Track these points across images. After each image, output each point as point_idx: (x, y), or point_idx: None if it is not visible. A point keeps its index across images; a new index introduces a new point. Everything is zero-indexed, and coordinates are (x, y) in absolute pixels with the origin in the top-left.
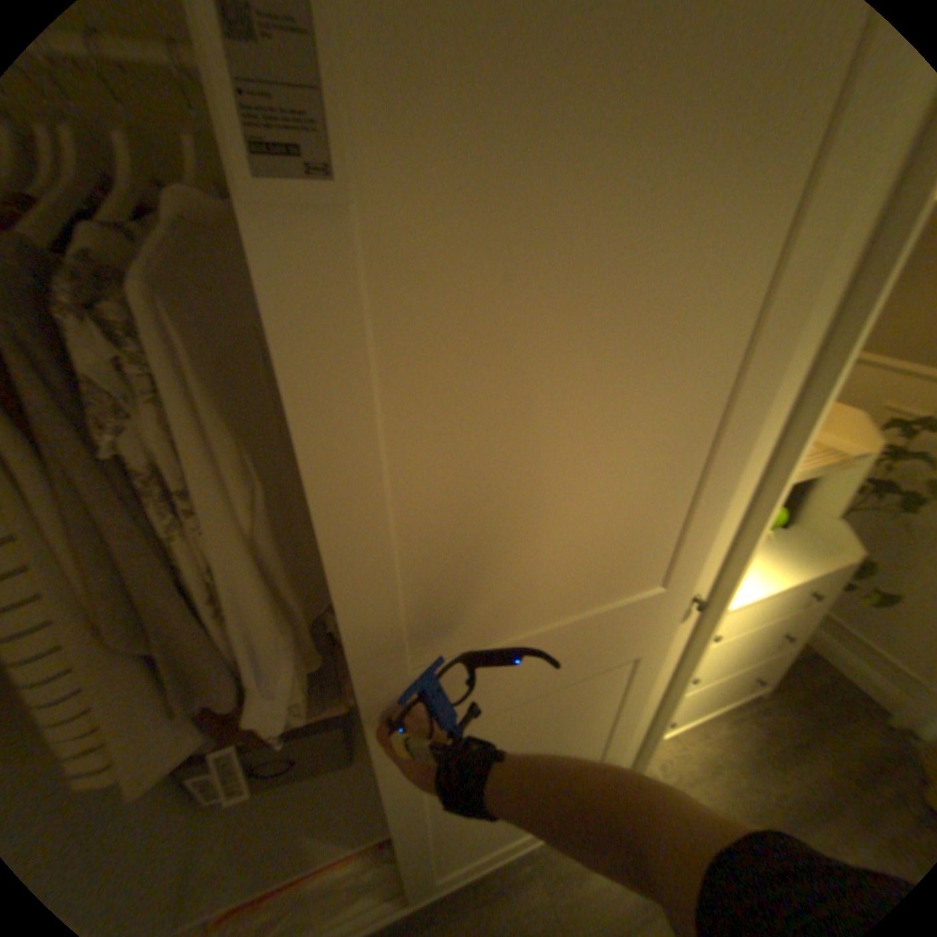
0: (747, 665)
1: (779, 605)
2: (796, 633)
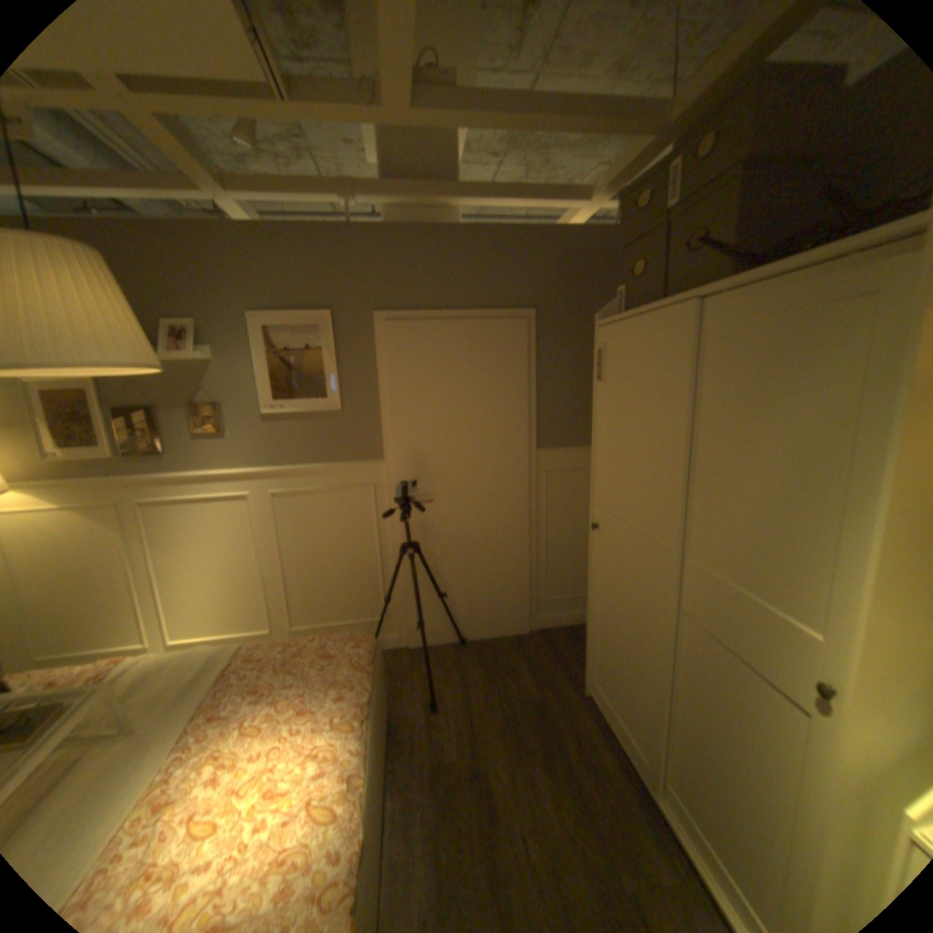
0: None
1: None
2: None
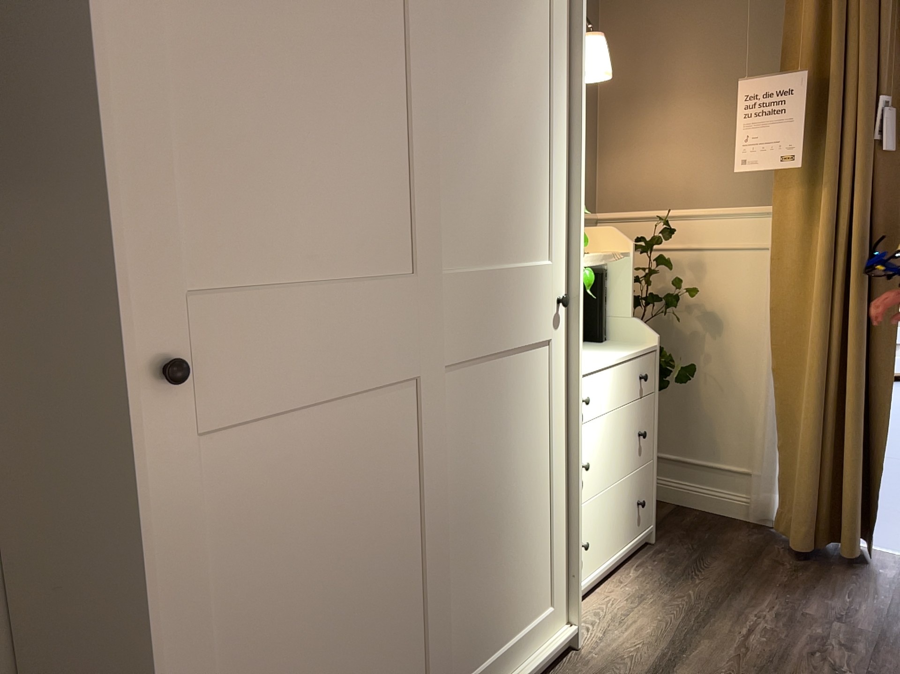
0: (623, 465)
1: (621, 378)
2: (645, 426)
